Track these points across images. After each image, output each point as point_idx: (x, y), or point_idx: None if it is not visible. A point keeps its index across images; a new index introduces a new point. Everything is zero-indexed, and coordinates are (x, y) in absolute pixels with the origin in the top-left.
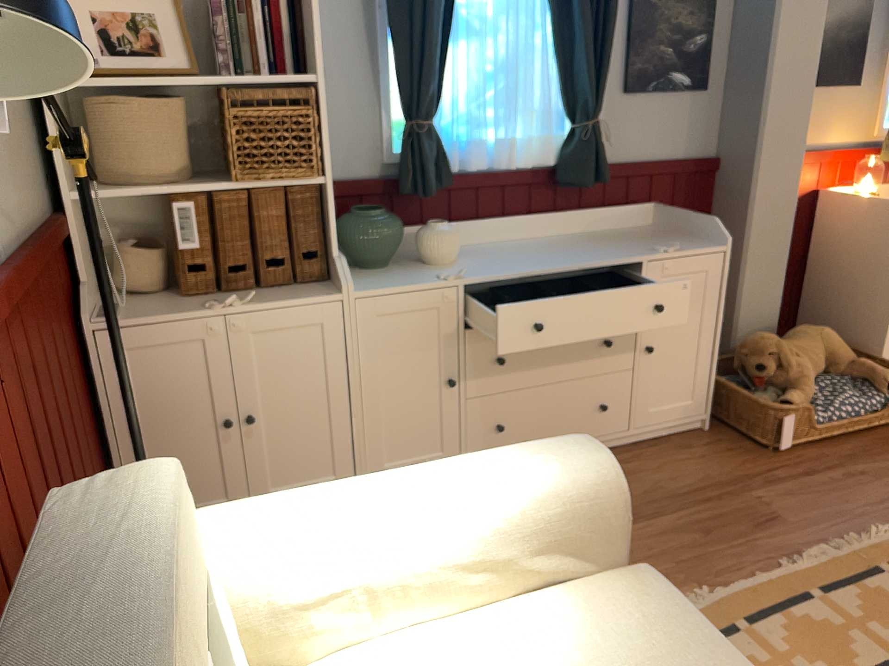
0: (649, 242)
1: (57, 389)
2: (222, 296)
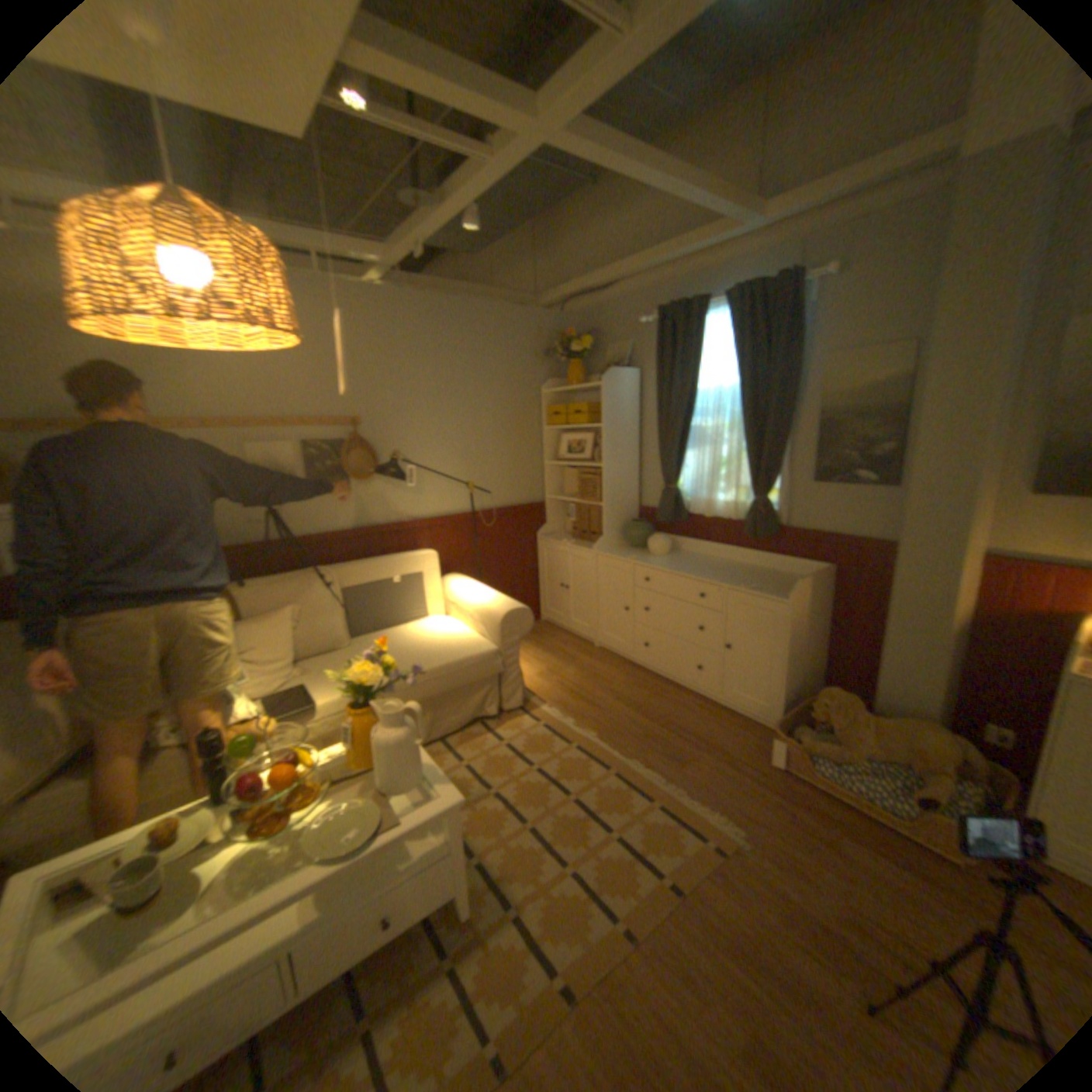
0: (772, 583)
1: (506, 548)
2: (578, 541)
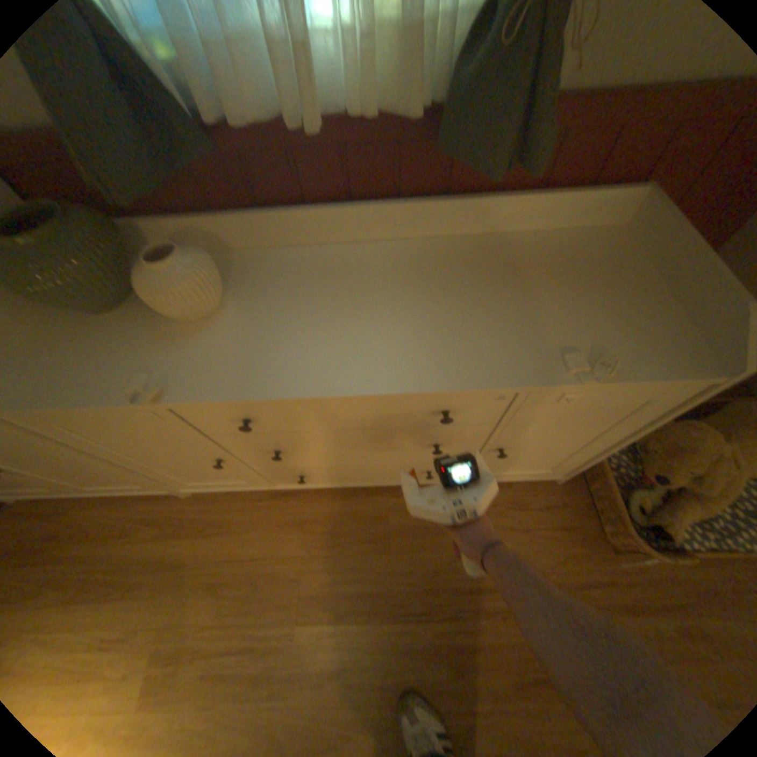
0: (583, 298)
1: None
2: None
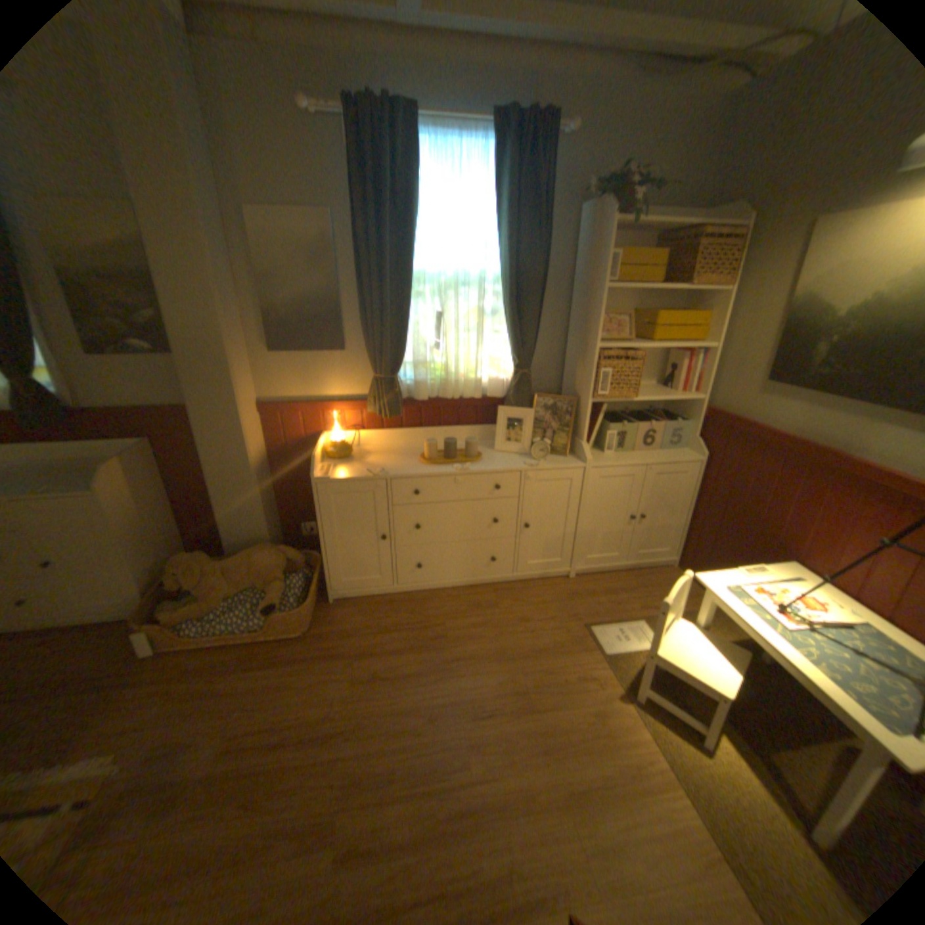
0: (76, 477)
1: None
2: None
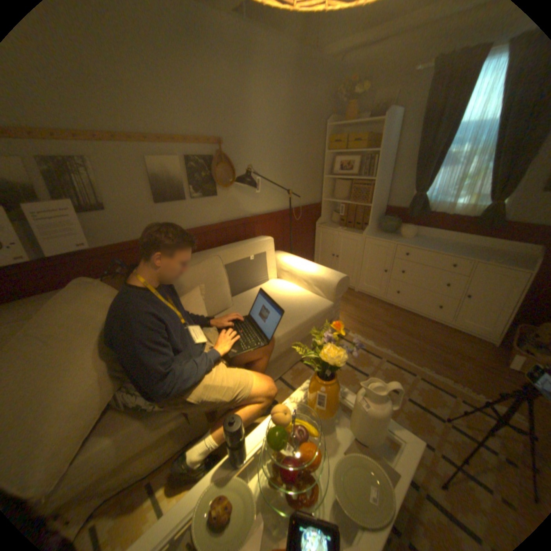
0: (504, 258)
1: (299, 233)
2: (344, 228)
